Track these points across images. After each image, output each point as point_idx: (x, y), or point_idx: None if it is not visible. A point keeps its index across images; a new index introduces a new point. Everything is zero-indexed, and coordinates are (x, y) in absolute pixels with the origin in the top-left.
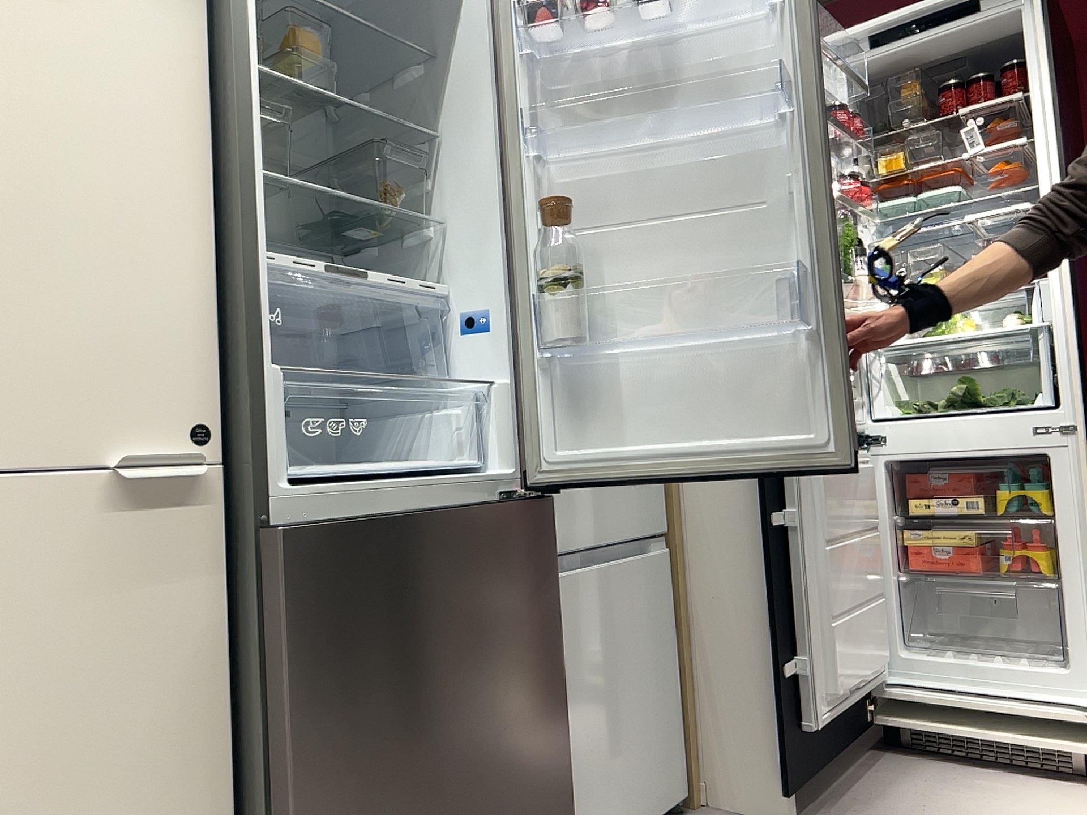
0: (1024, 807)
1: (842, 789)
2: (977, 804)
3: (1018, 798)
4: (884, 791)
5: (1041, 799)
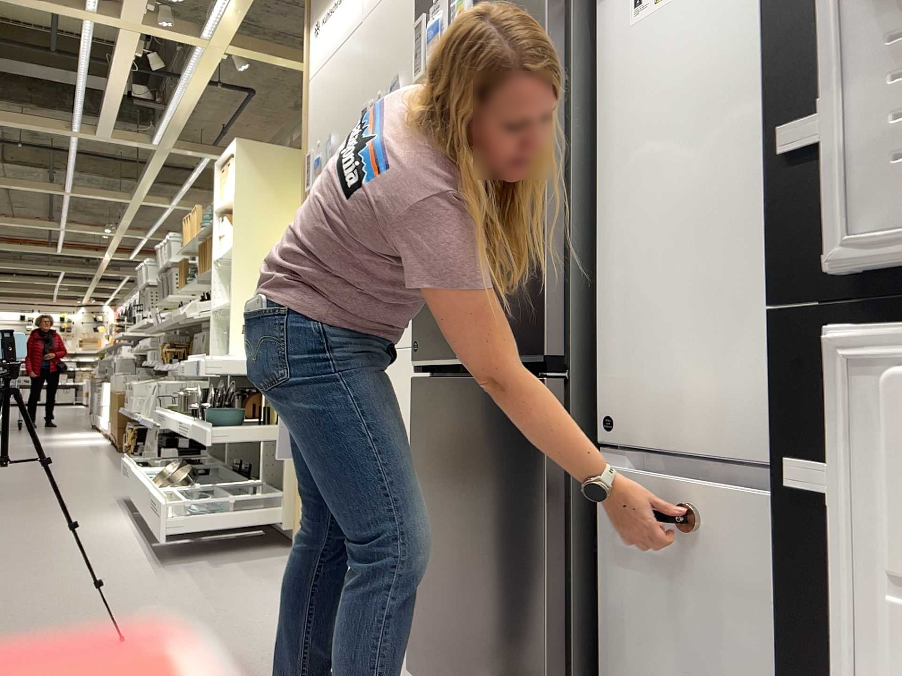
0: None
1: None
2: None
3: None
4: None
5: None
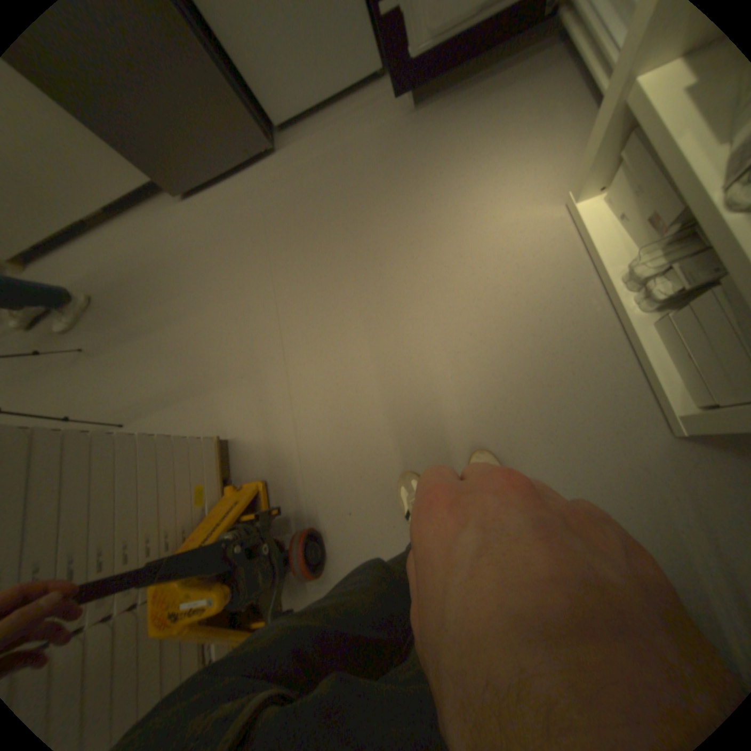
0: (536, 138)
1: (471, 79)
2: (516, 124)
3: (548, 127)
4: (488, 90)
5: (559, 134)
